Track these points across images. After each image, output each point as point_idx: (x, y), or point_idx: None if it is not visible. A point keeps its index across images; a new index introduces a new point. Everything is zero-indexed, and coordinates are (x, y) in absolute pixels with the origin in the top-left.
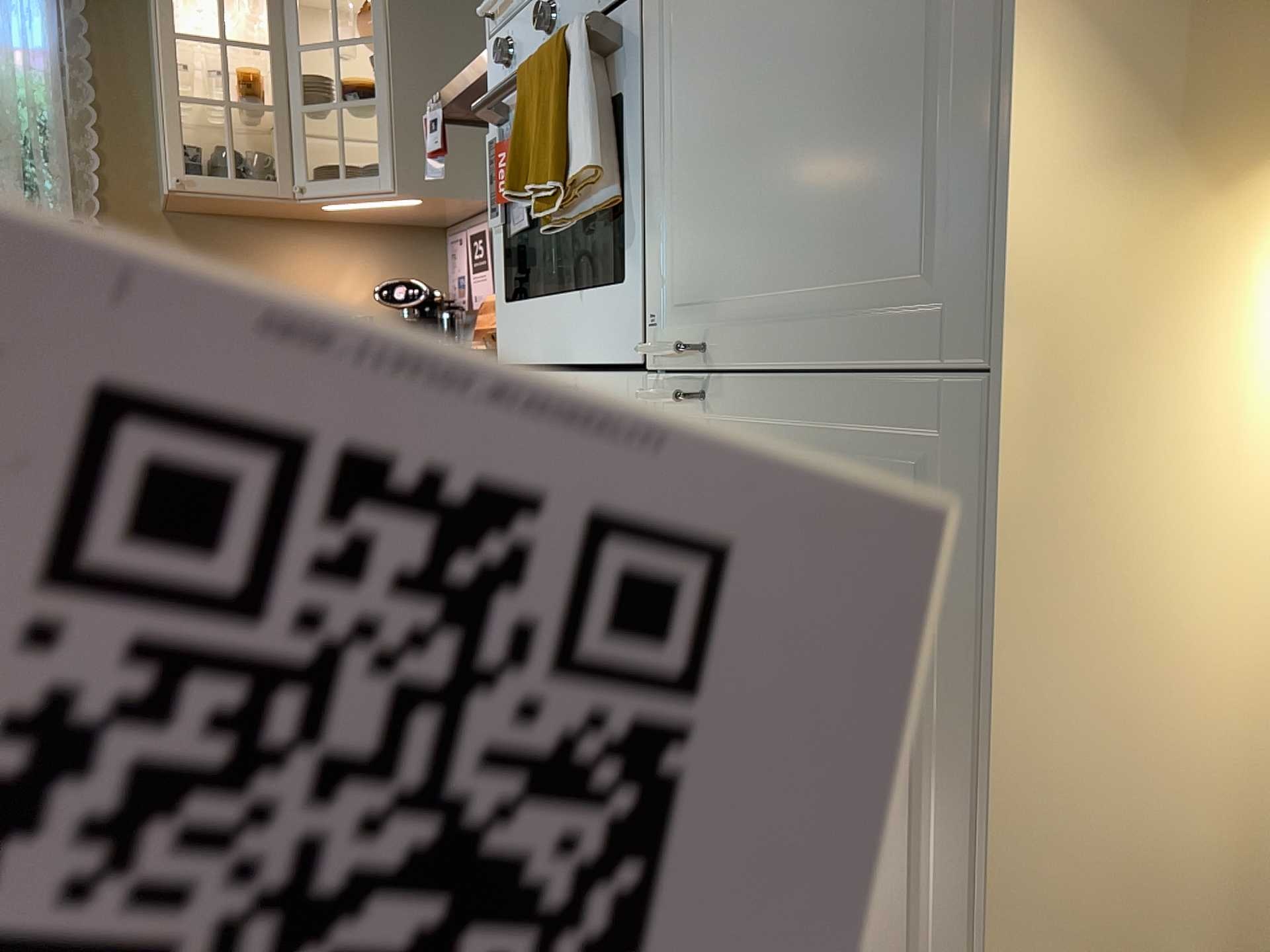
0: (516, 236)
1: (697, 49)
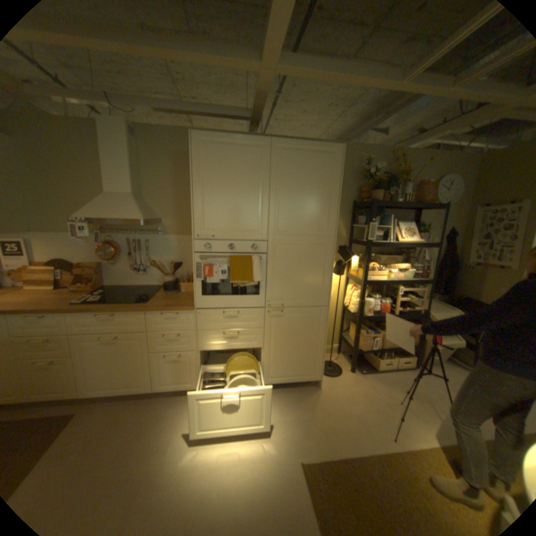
0: (206, 283)
1: (280, 267)
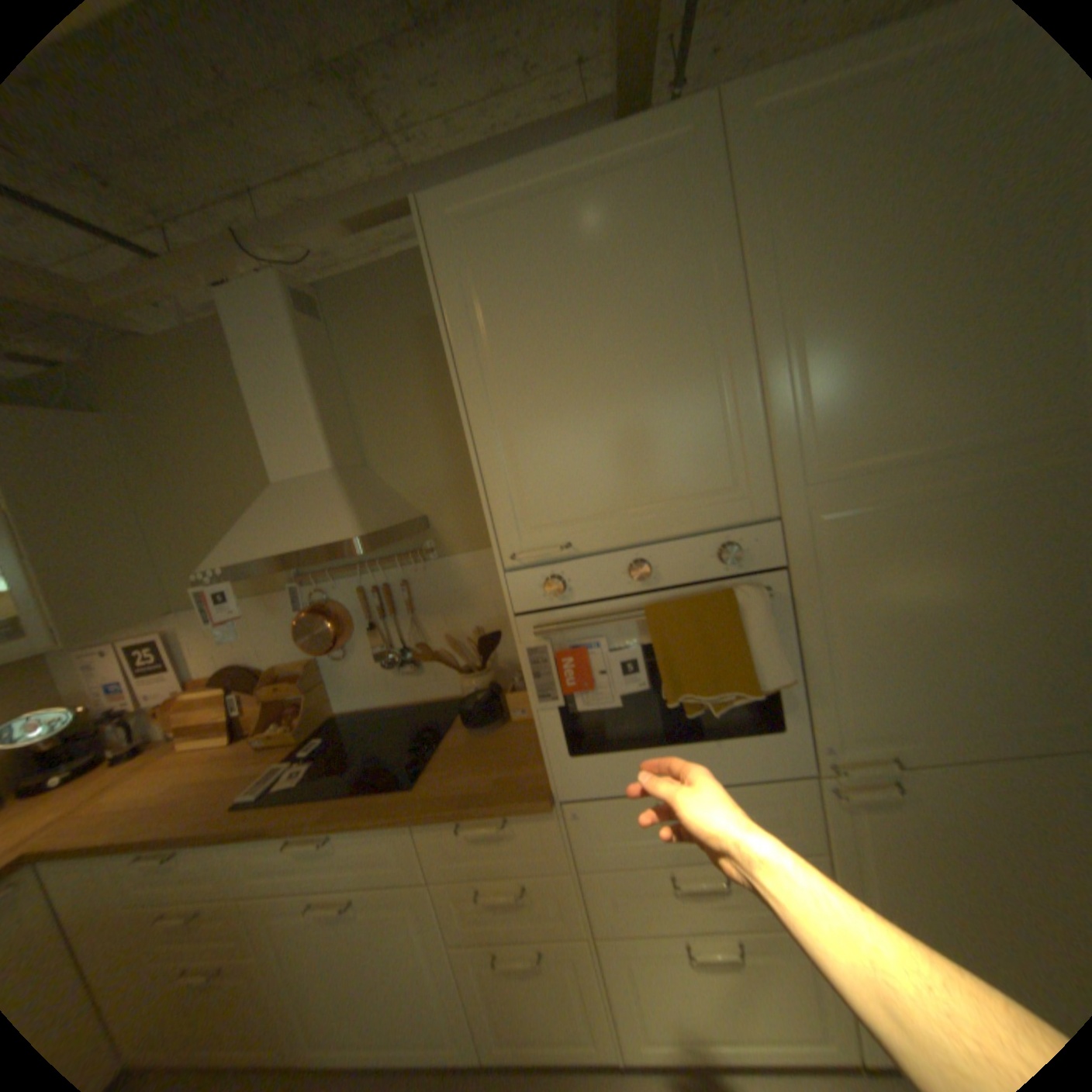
0: (577, 710)
1: (857, 608)
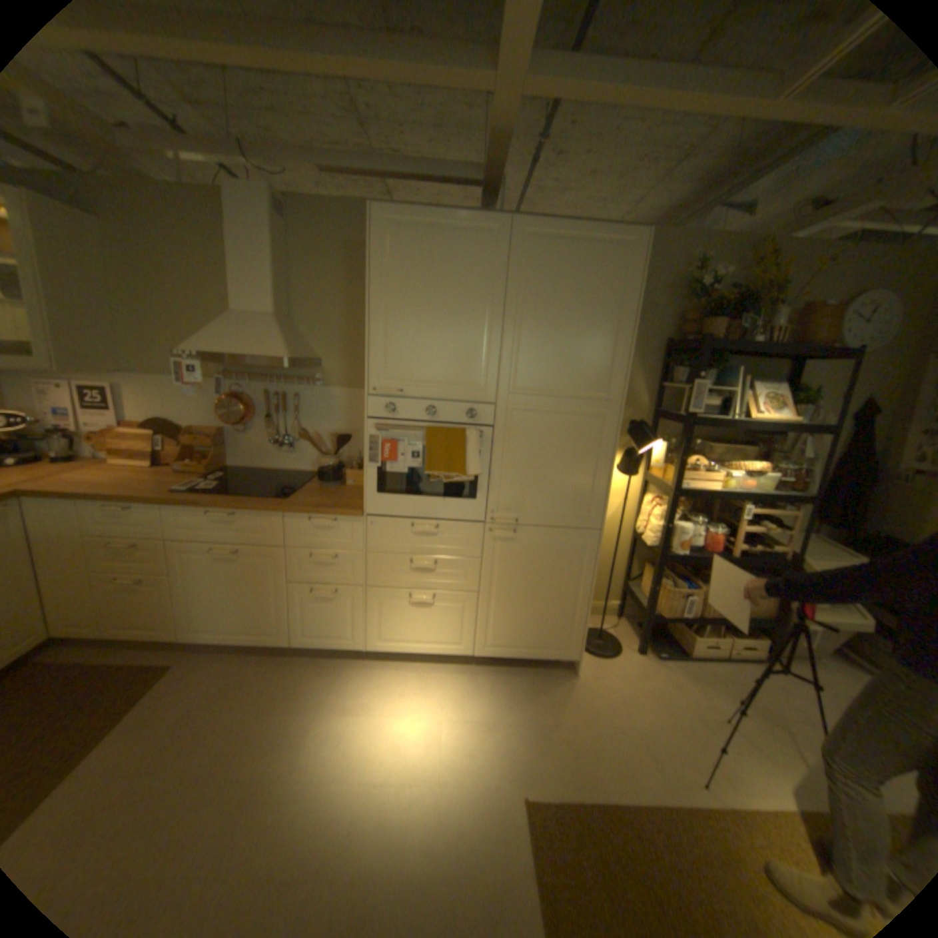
0: (386, 472)
1: (516, 451)
